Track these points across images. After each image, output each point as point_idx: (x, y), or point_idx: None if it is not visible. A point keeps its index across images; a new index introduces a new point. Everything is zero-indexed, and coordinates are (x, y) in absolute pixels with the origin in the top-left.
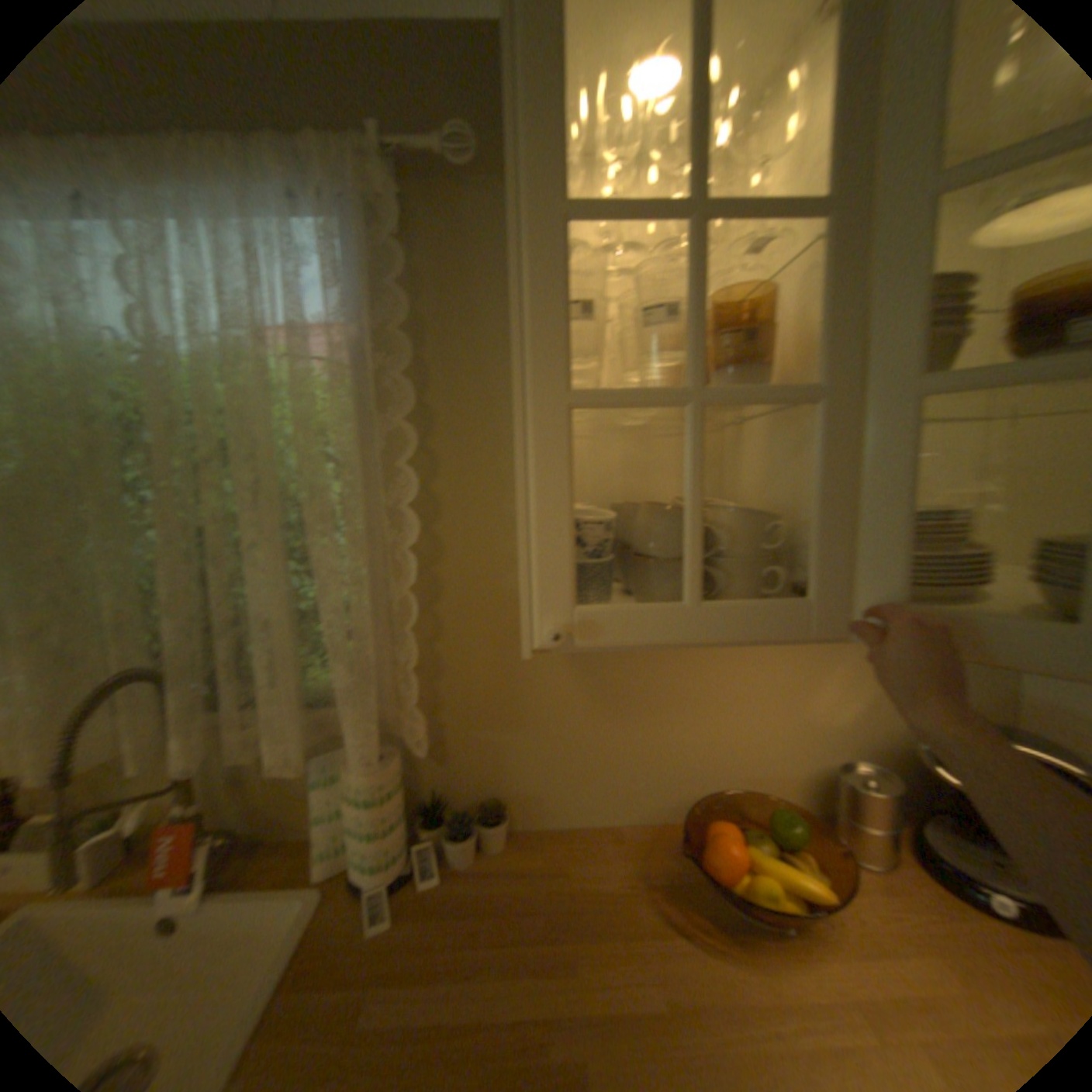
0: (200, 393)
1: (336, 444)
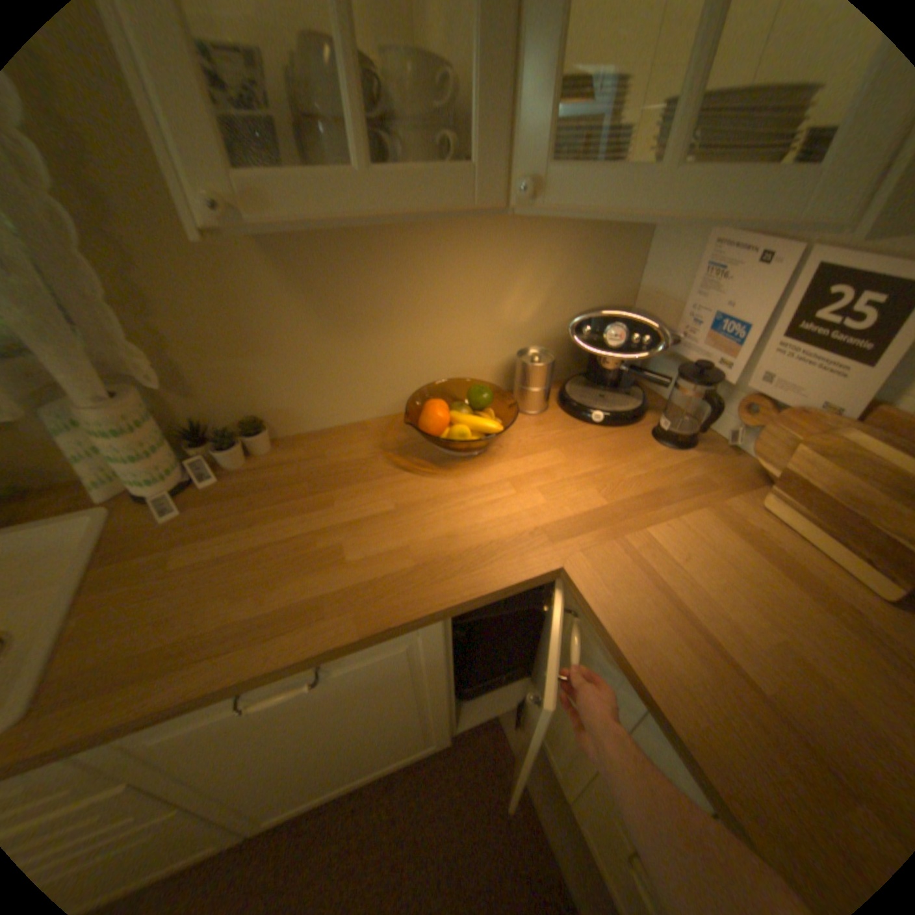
0: None
1: None
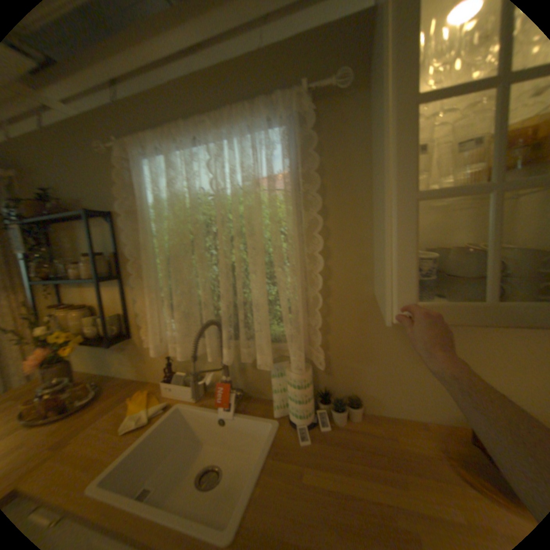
0: (235, 209)
1: (286, 226)
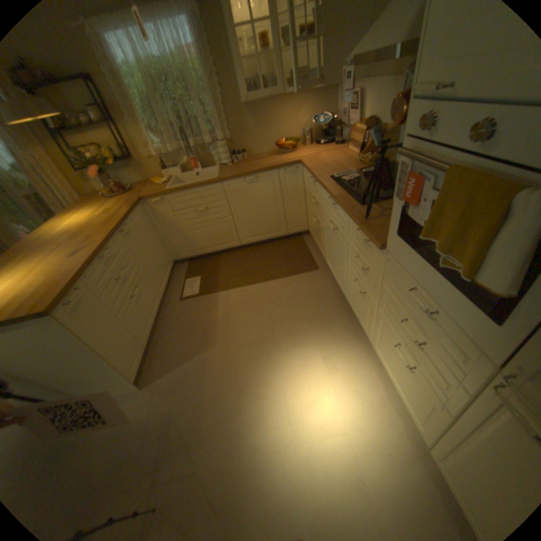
0: (175, 66)
1: (200, 73)
